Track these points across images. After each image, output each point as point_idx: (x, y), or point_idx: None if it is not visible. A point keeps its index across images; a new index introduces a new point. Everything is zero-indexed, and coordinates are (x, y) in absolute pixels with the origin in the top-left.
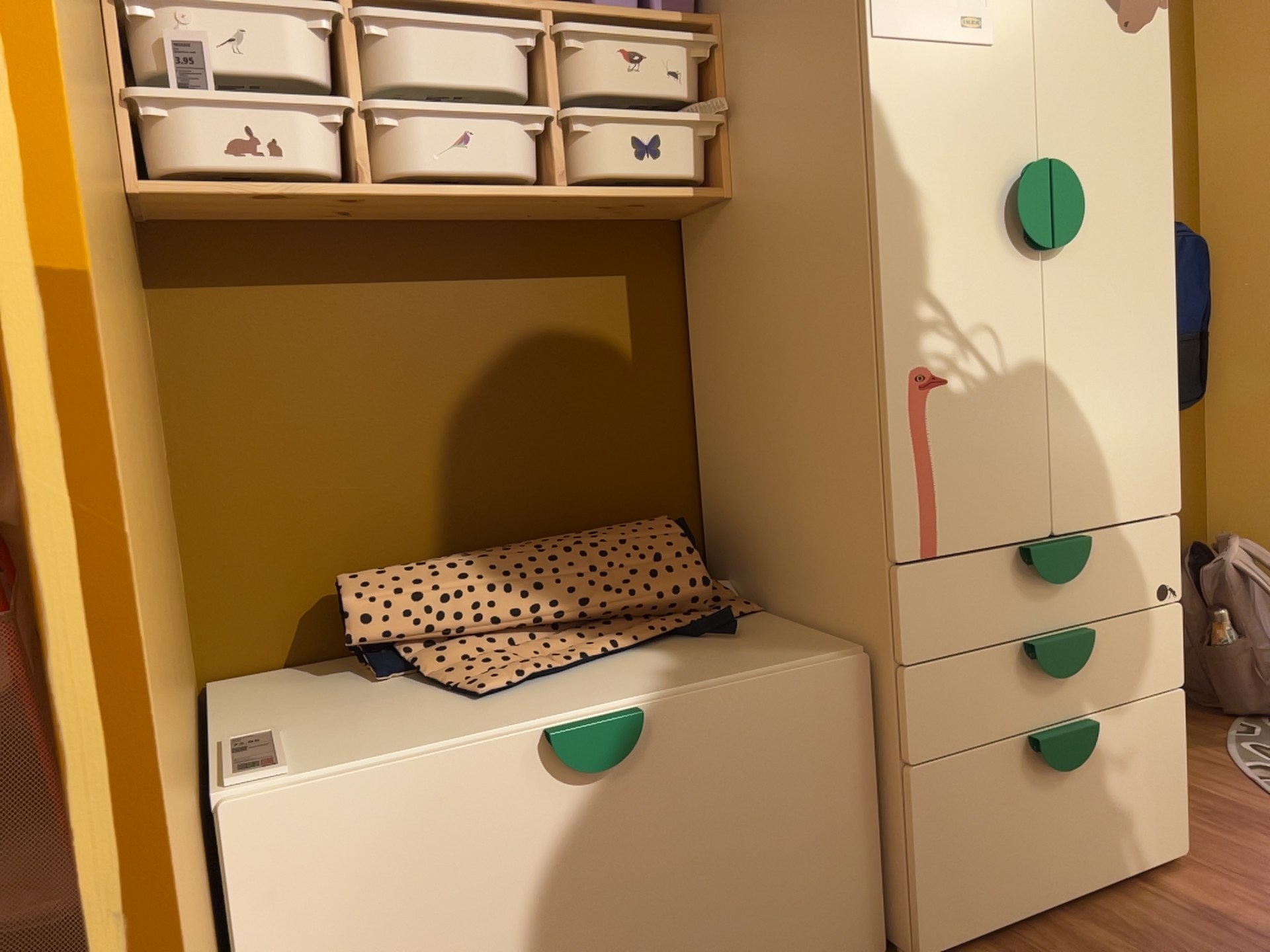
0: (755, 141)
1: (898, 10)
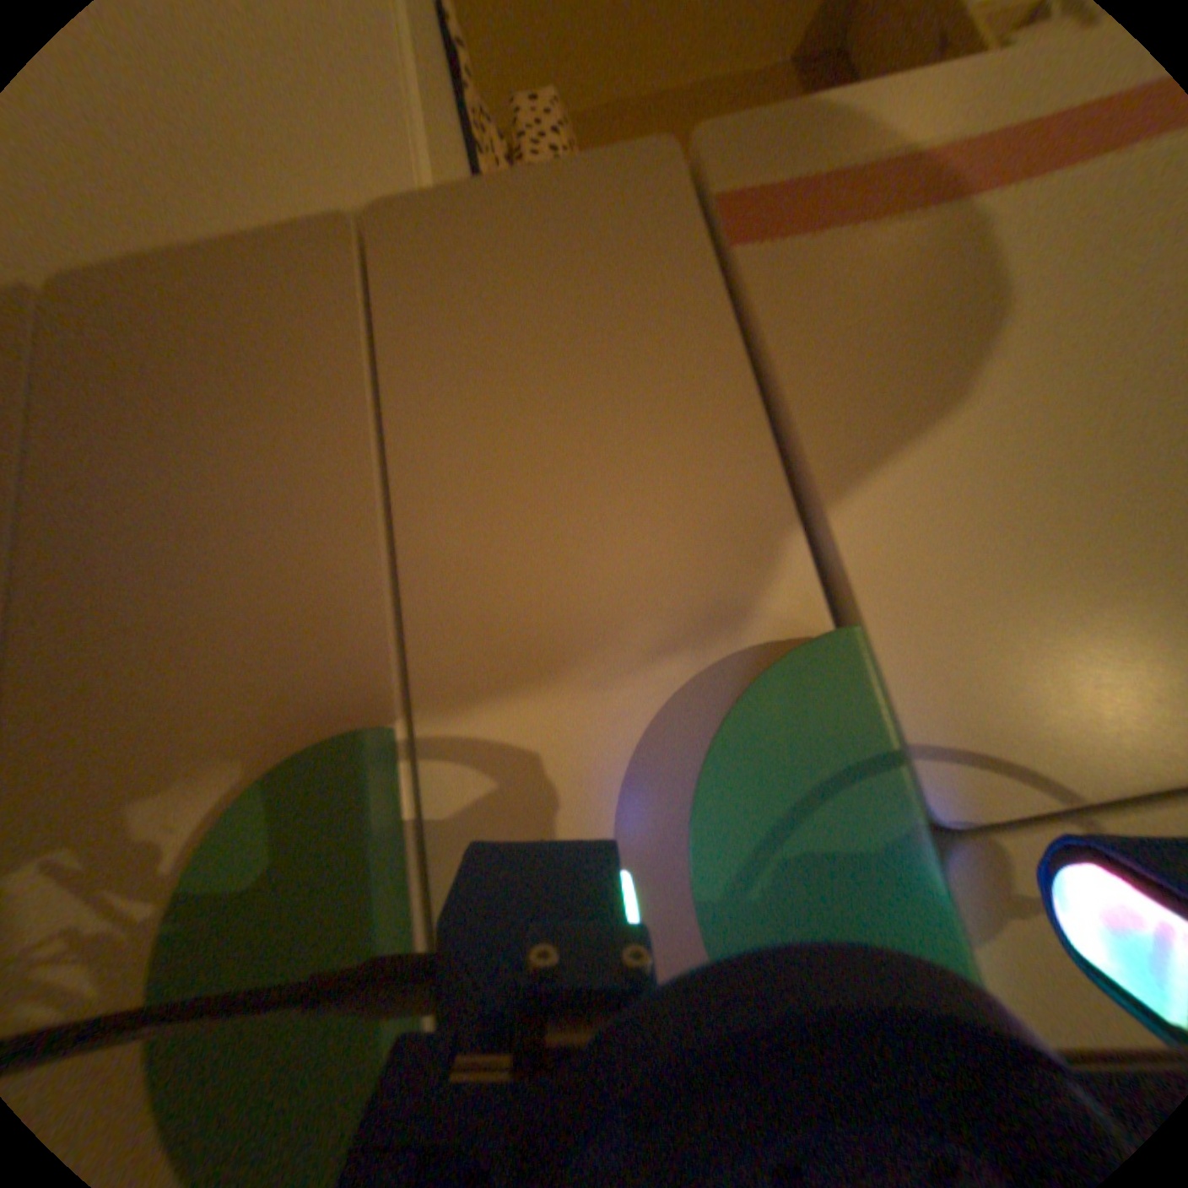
0: None
1: None
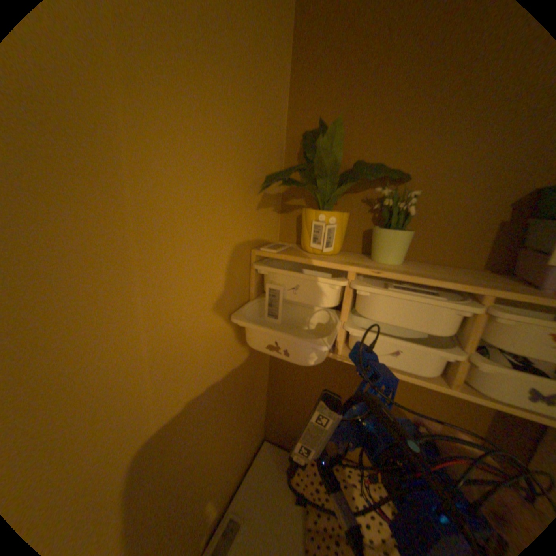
0: None
1: None
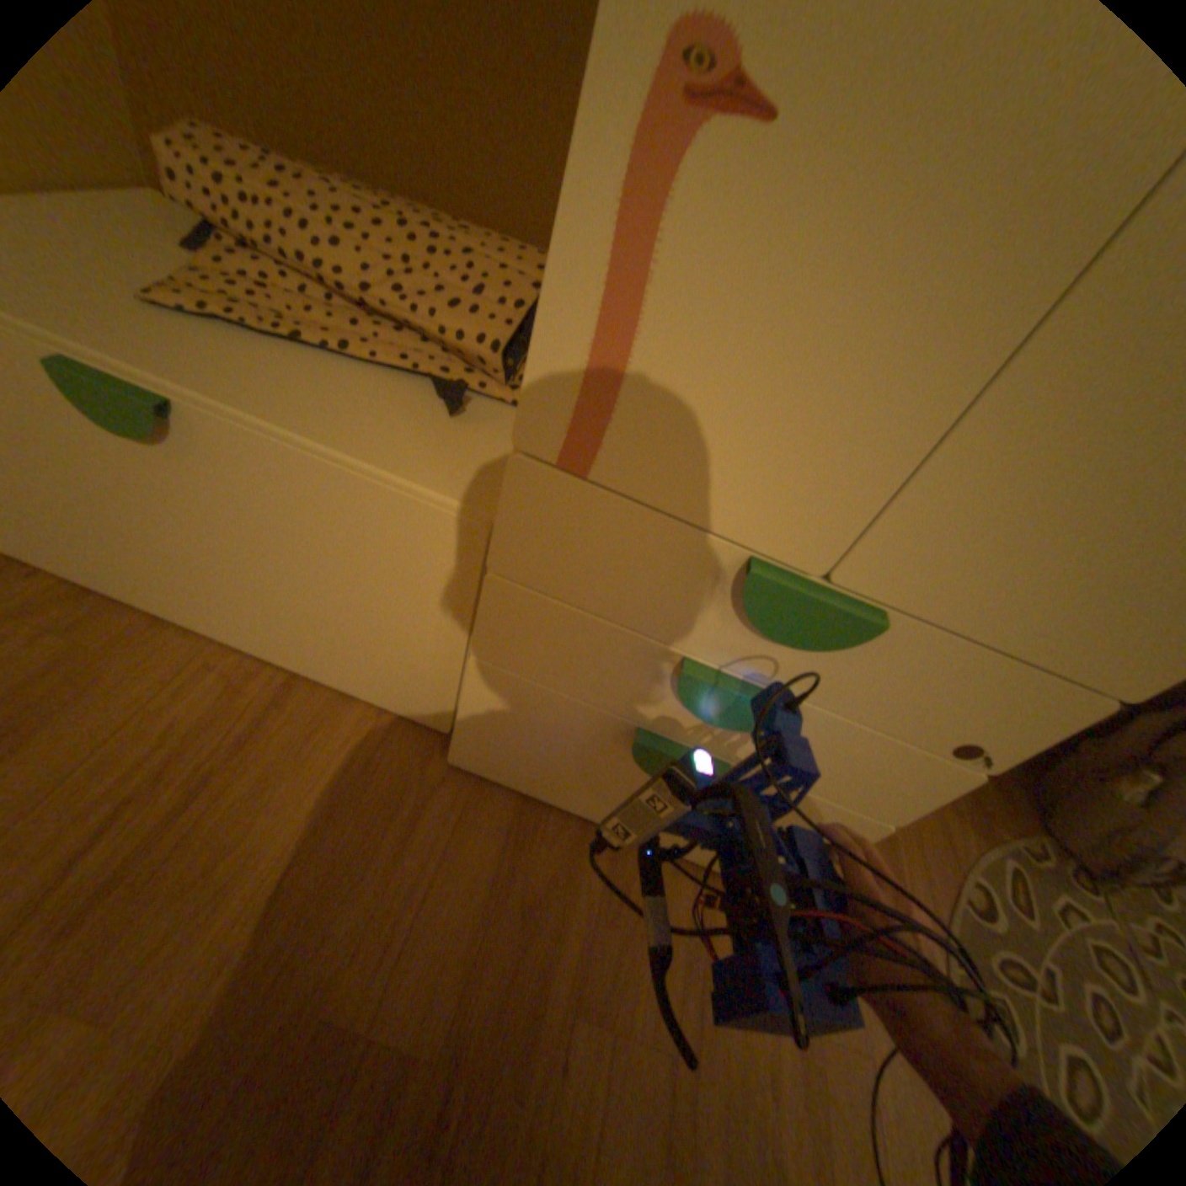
0: None
1: None
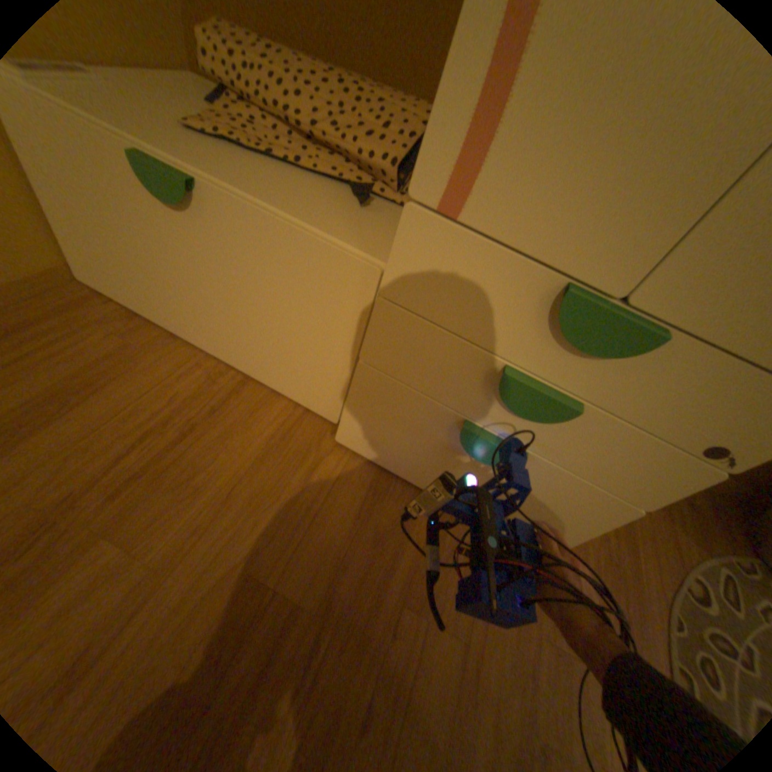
0: None
1: None
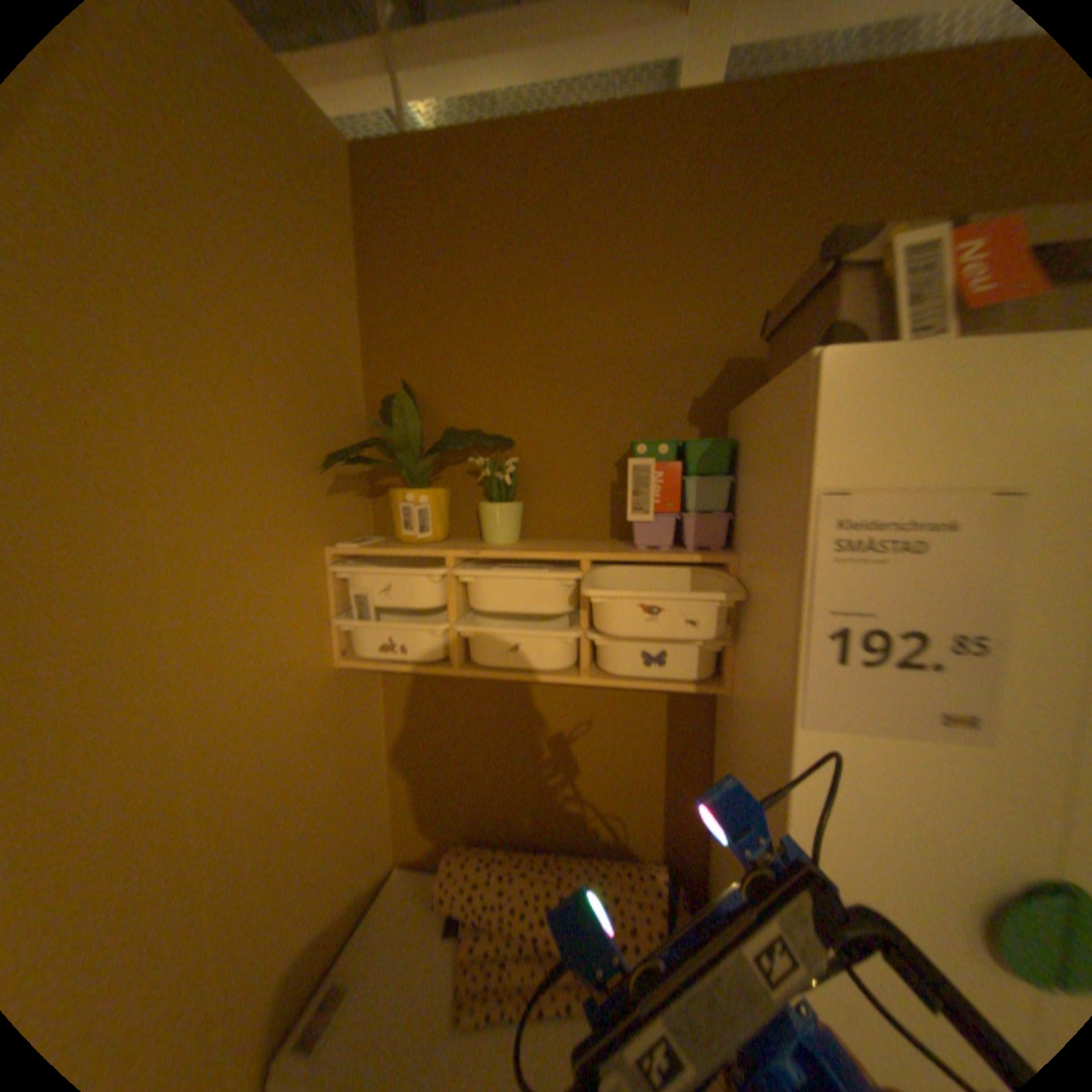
0: (747, 673)
1: (841, 701)
